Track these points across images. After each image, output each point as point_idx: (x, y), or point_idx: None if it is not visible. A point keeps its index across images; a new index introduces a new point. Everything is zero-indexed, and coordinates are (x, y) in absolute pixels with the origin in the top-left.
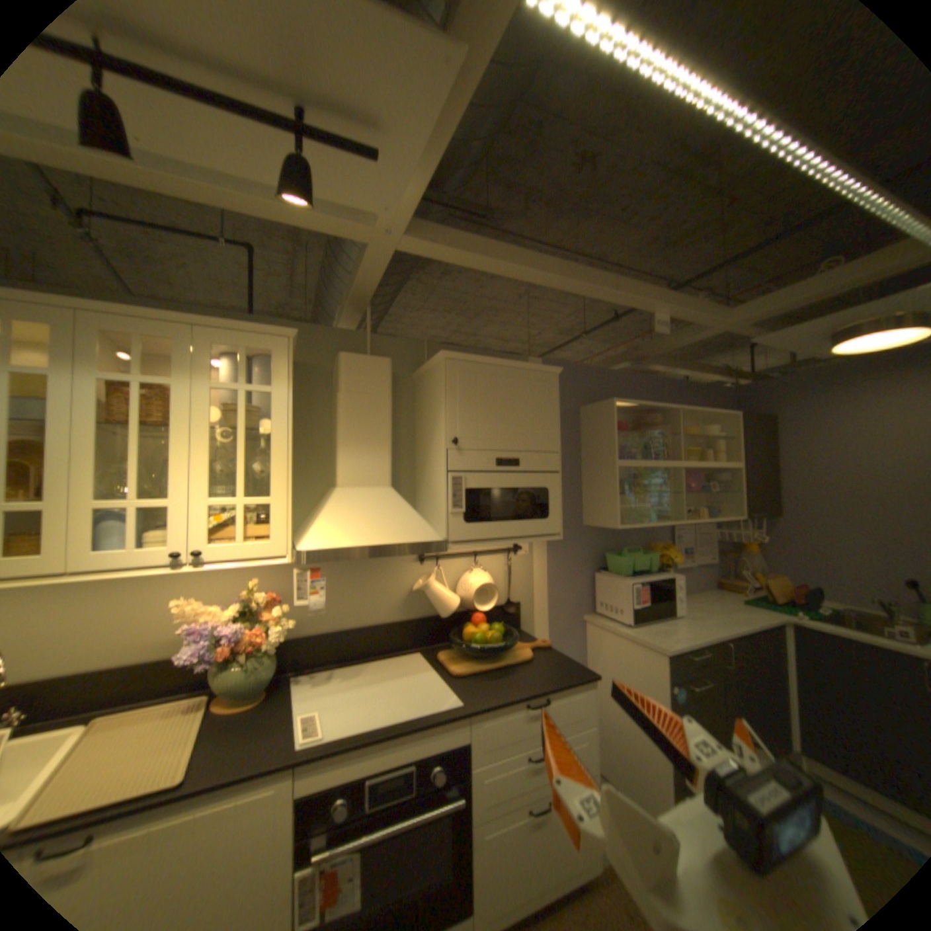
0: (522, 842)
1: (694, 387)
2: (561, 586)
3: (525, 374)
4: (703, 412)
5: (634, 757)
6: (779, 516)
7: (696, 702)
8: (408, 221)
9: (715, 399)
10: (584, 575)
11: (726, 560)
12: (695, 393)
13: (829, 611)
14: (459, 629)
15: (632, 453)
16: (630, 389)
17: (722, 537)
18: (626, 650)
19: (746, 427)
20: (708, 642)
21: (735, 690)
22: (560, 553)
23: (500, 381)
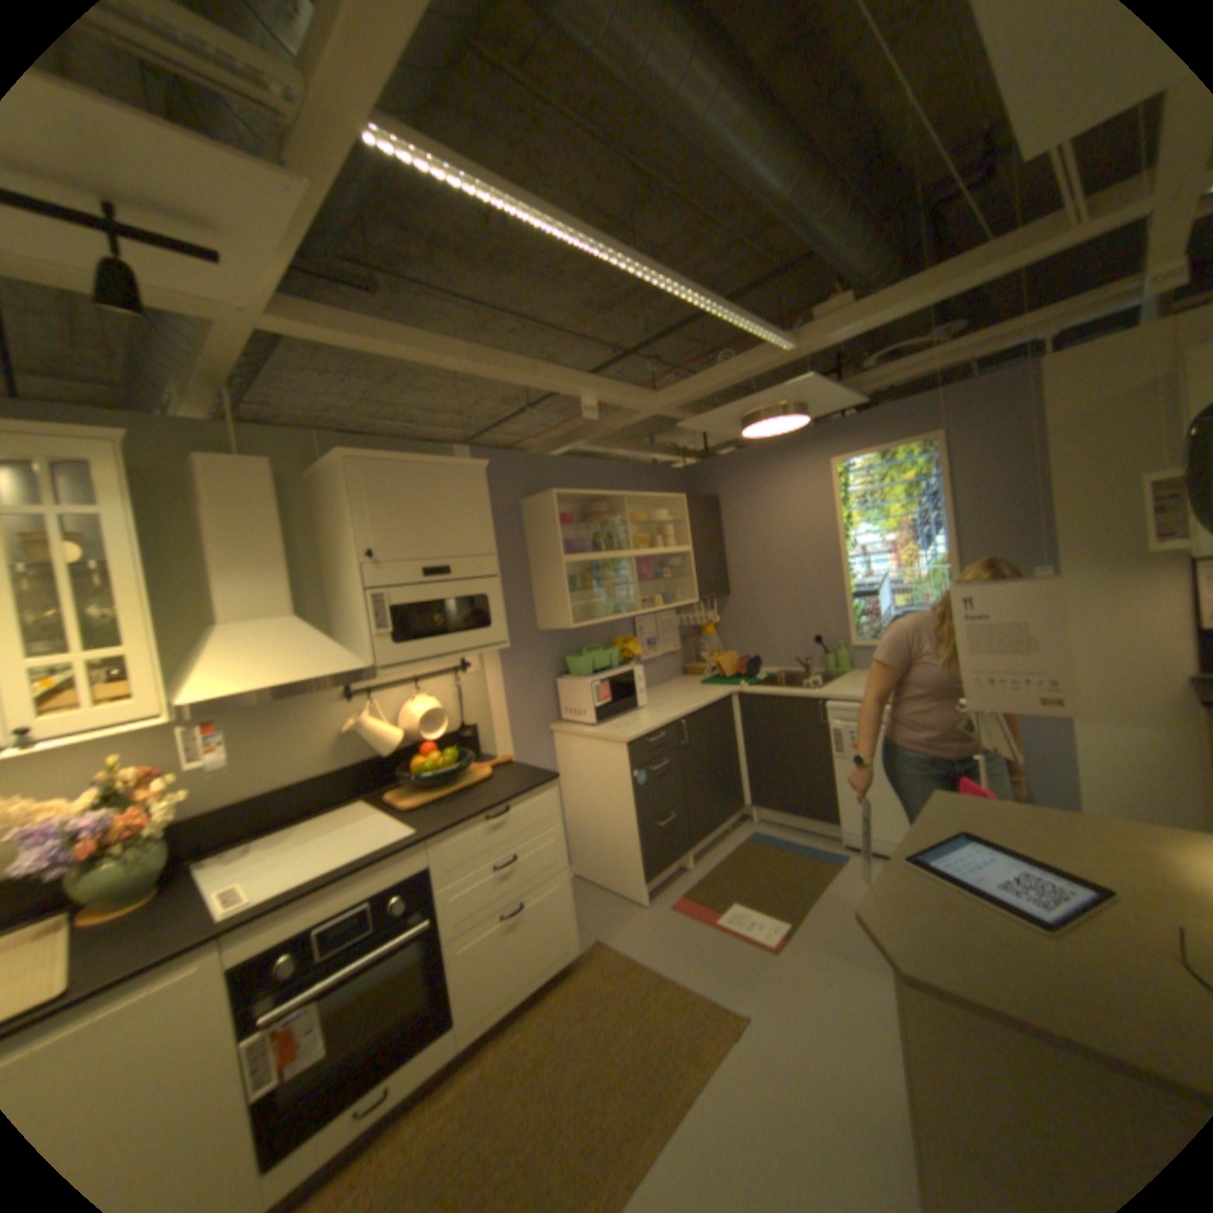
0: (496, 947)
1: (642, 470)
2: (521, 699)
3: (445, 470)
4: (647, 498)
5: (608, 849)
6: (727, 595)
7: (655, 781)
8: (266, 302)
9: (664, 483)
10: (545, 683)
11: (687, 645)
12: (642, 477)
13: (766, 676)
14: (404, 765)
15: (581, 548)
16: (575, 477)
17: (682, 623)
18: (591, 749)
19: (690, 511)
20: (662, 723)
21: (690, 762)
22: (516, 664)
23: (416, 481)
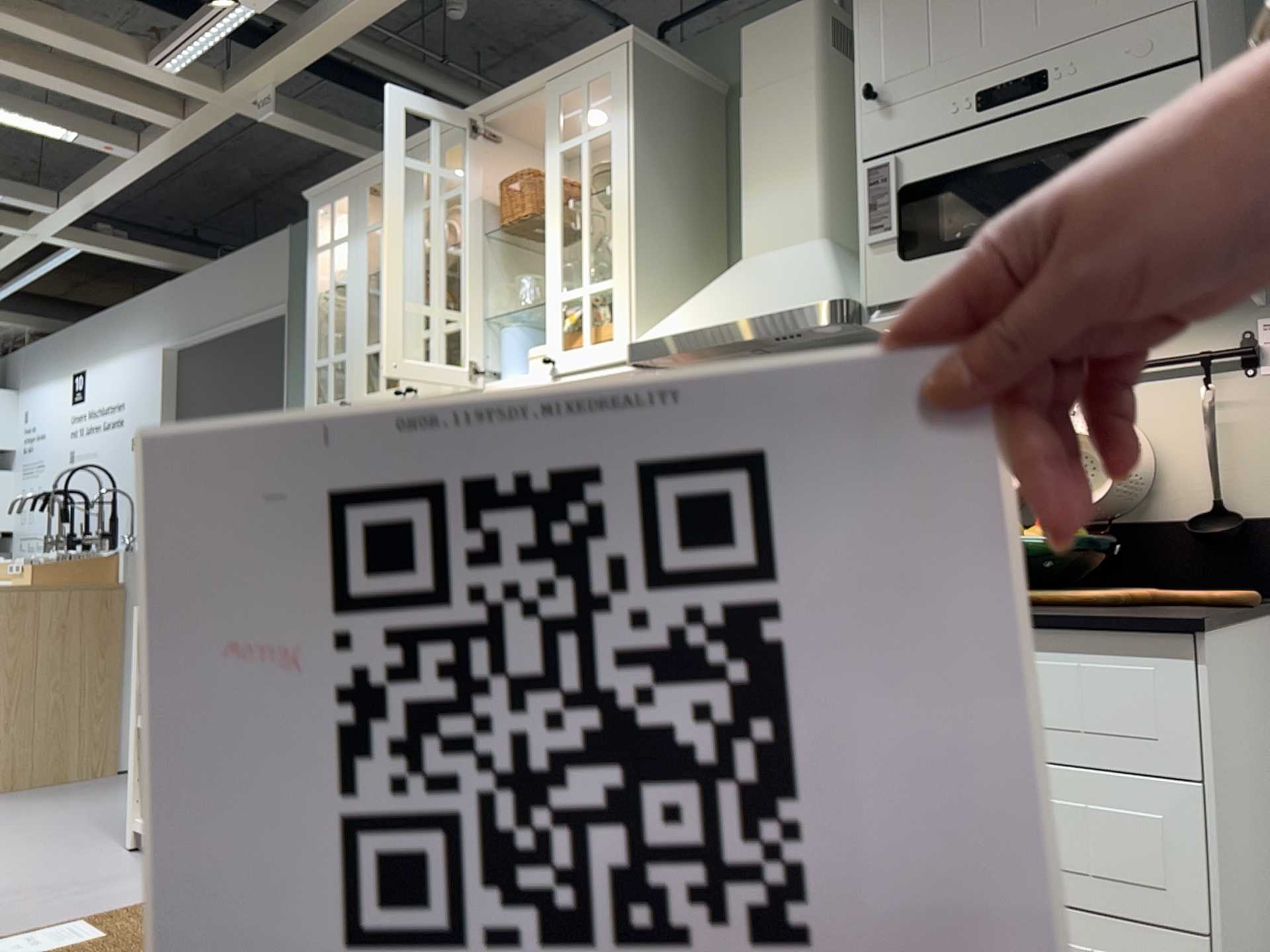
0: None
1: None
2: None
3: None
4: None
5: None
6: None
7: None
8: None
9: None
10: None
11: None
12: None
13: None
14: None
15: None
16: None
17: None
18: None
19: None
20: None
21: None
22: None
23: None
